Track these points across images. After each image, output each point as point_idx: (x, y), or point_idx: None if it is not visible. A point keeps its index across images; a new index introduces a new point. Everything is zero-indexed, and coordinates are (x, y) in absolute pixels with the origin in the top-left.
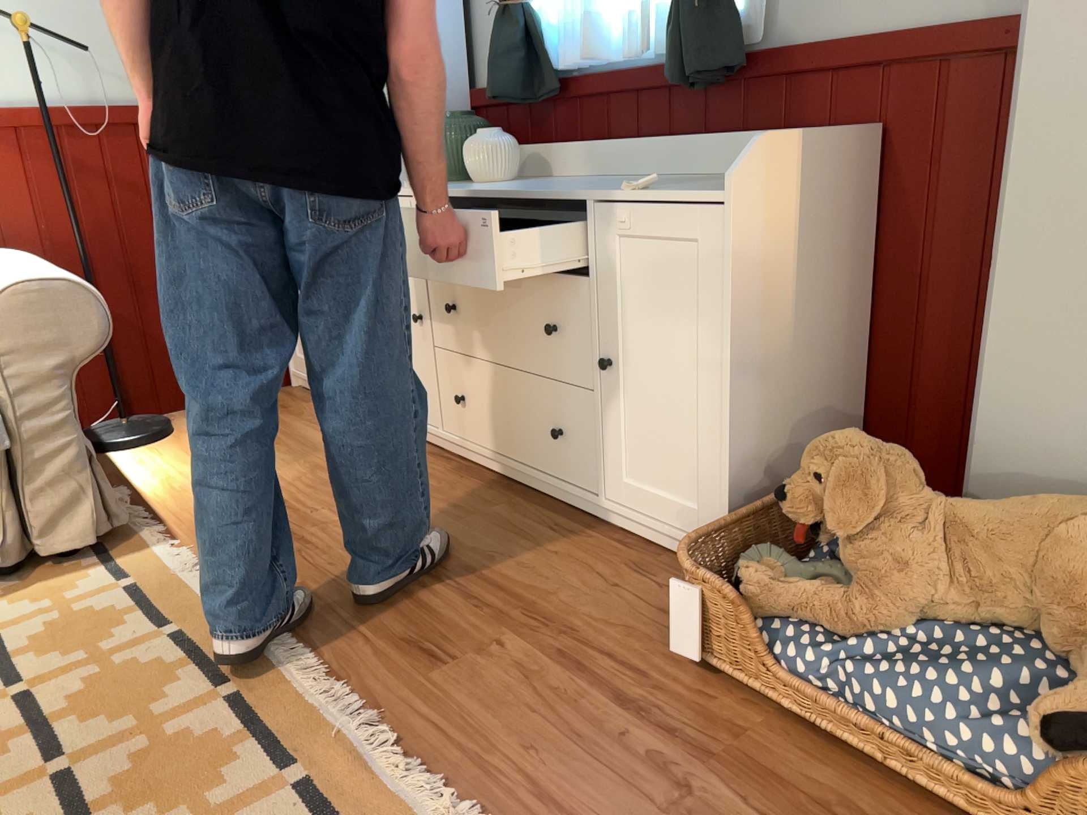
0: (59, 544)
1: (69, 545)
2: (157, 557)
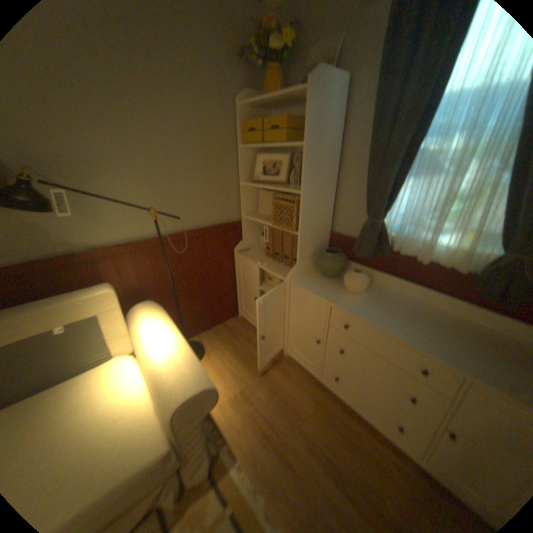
0: (192, 483)
1: (196, 482)
2: (233, 484)
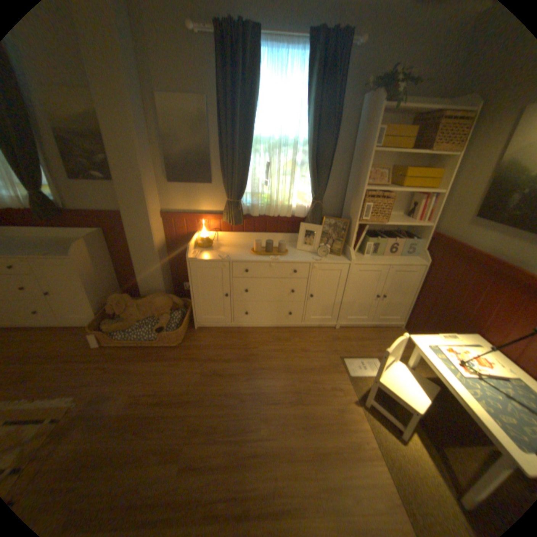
0: None
1: None
2: None
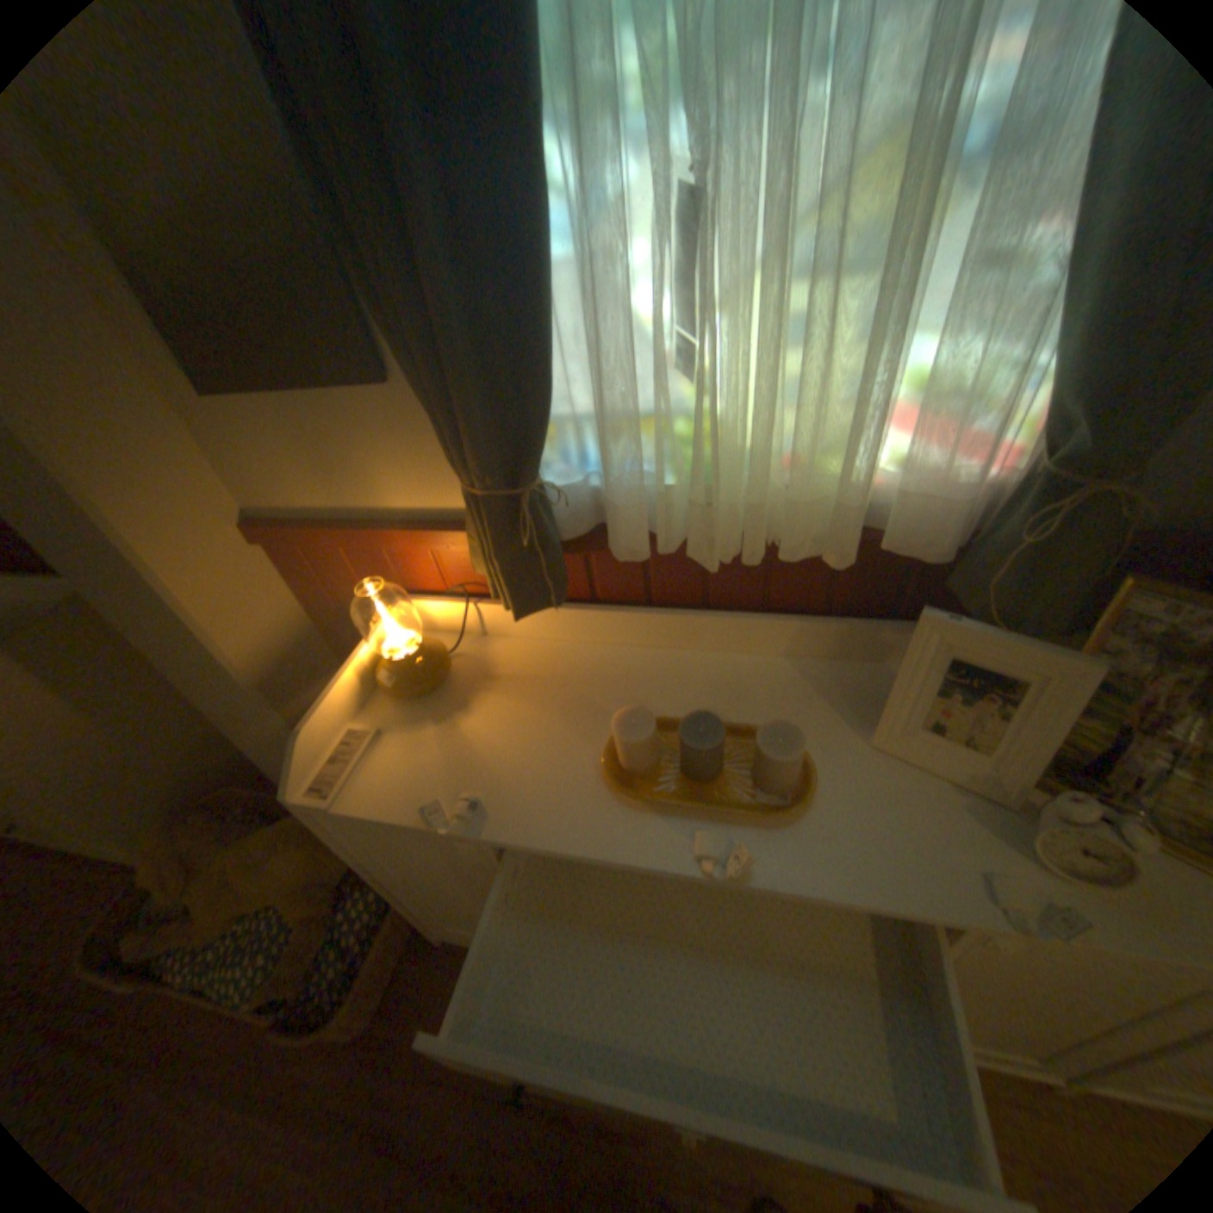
0: None
1: None
2: None
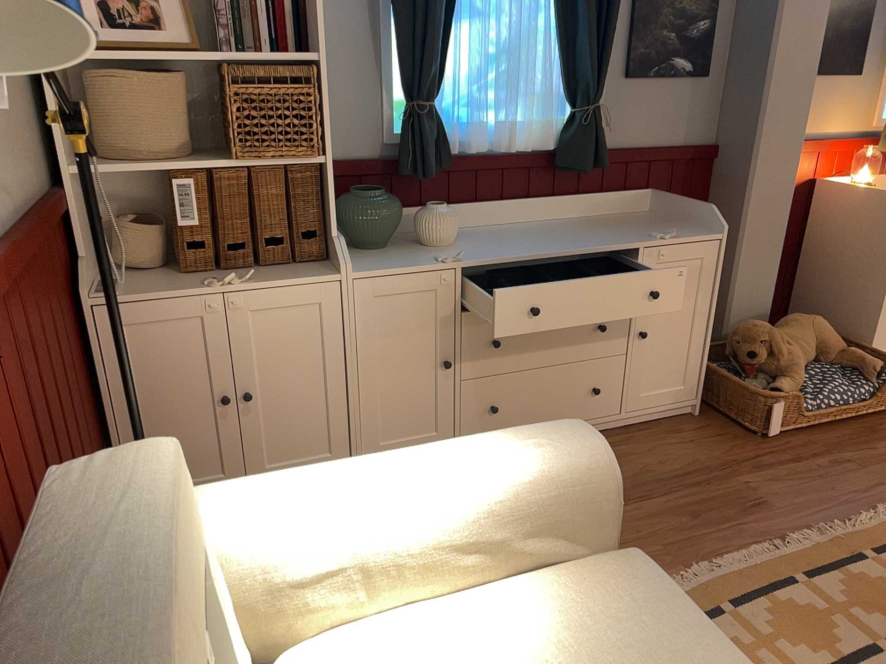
0: None
1: None
2: None
